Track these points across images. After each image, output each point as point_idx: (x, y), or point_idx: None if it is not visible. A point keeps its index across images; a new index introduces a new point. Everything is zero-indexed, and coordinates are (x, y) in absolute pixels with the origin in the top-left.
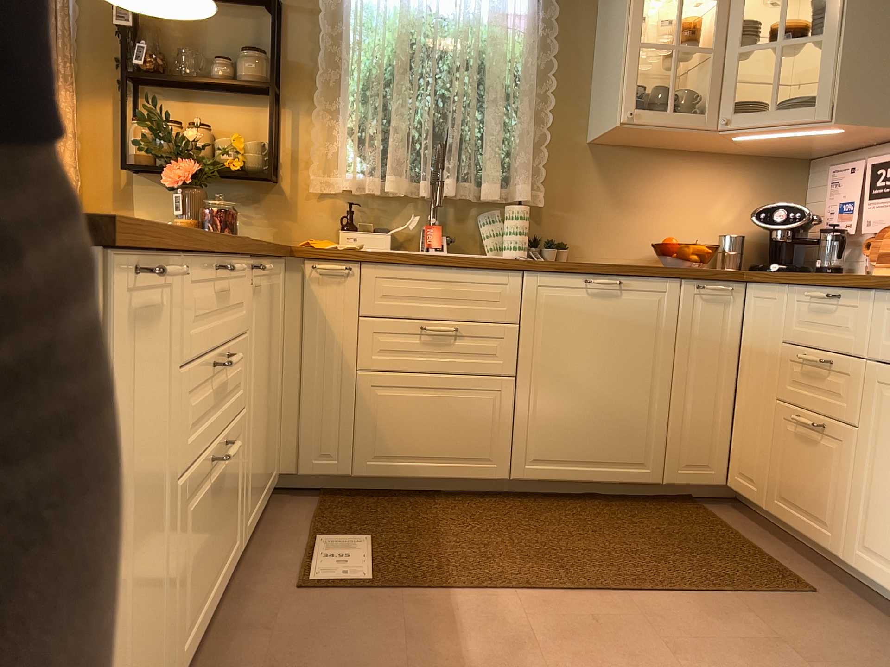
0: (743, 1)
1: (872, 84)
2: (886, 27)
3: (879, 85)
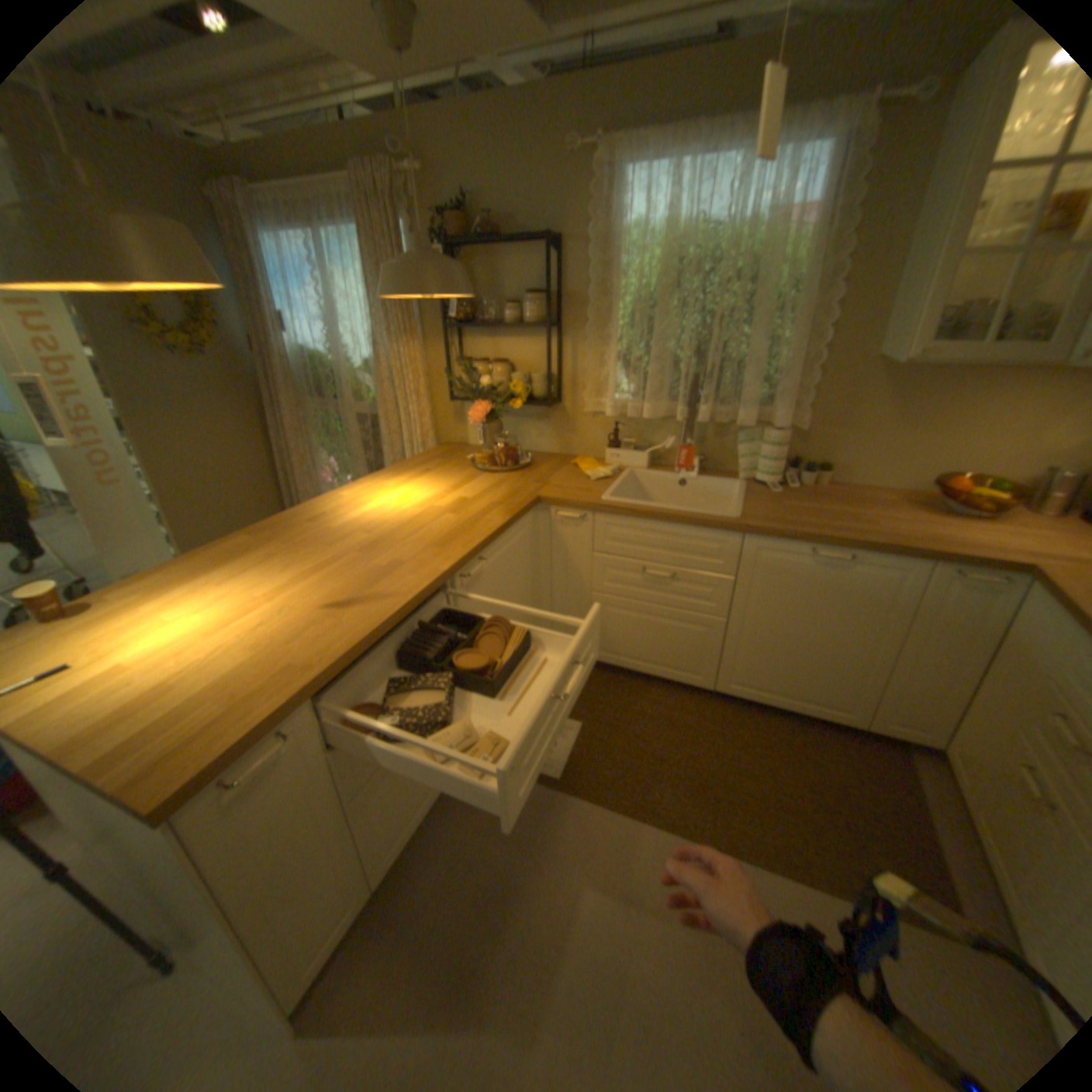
0: None
1: None
2: None
3: None
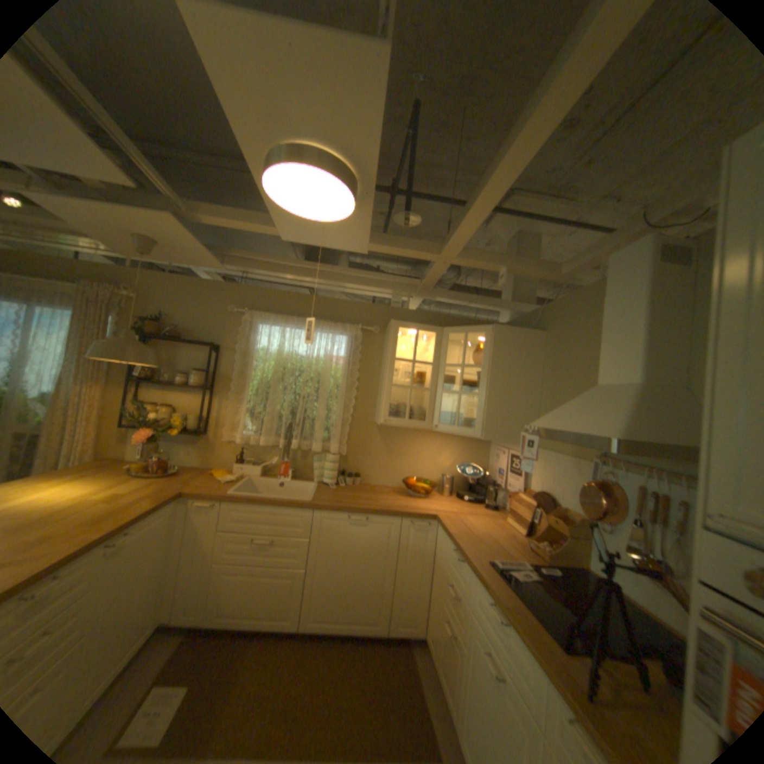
0: (444, 368)
1: (503, 421)
2: (509, 393)
3: (506, 422)
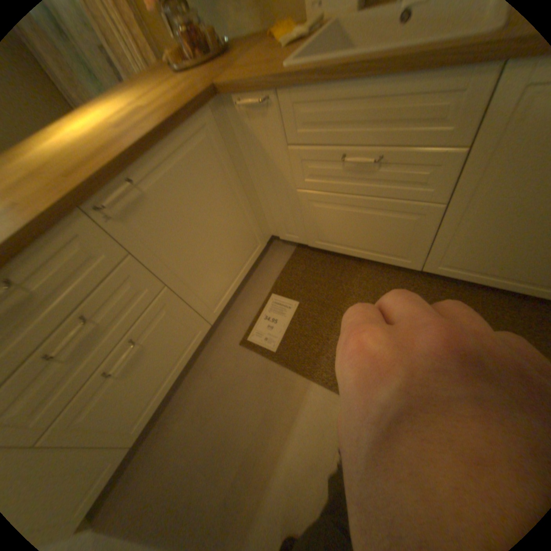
0: None
1: None
2: None
3: None
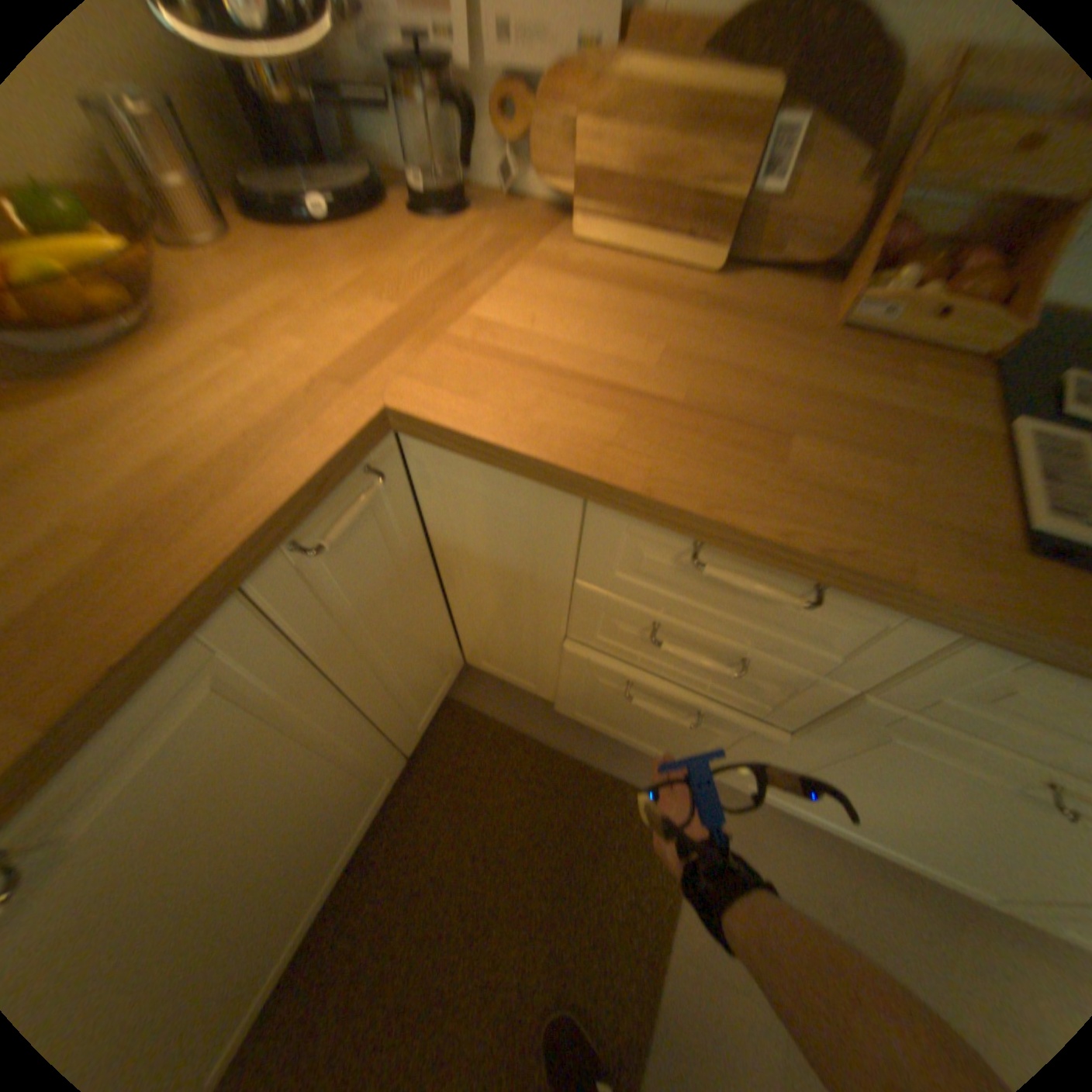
0: None
1: None
2: None
3: None
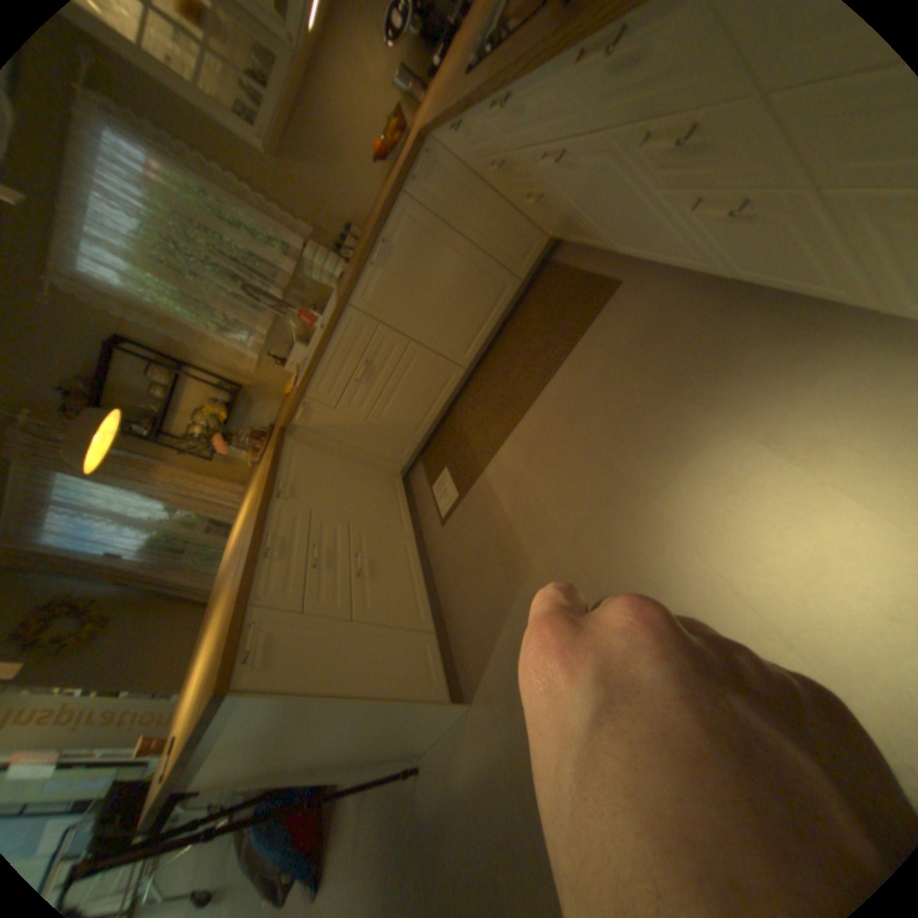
0: None
1: None
2: None
3: None
